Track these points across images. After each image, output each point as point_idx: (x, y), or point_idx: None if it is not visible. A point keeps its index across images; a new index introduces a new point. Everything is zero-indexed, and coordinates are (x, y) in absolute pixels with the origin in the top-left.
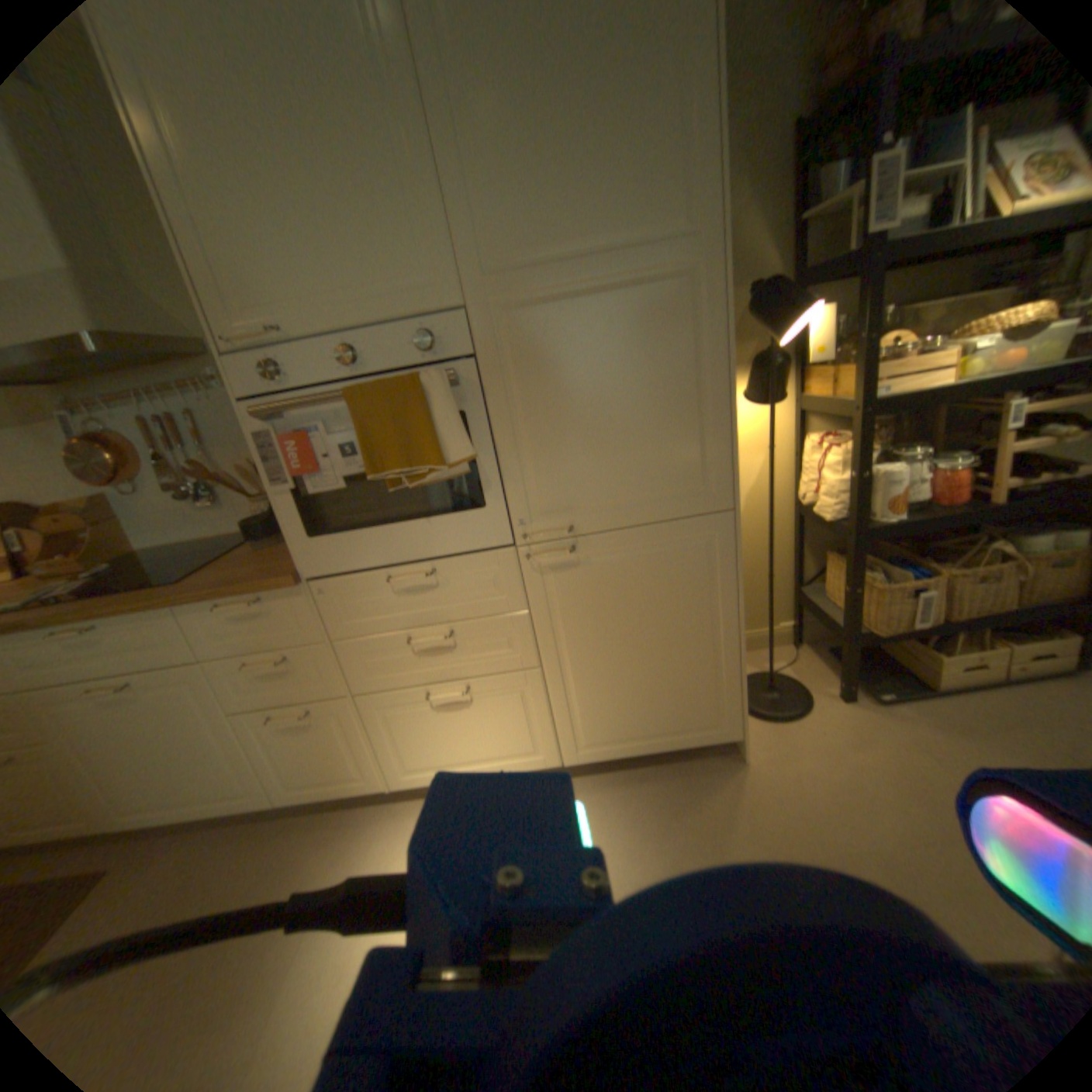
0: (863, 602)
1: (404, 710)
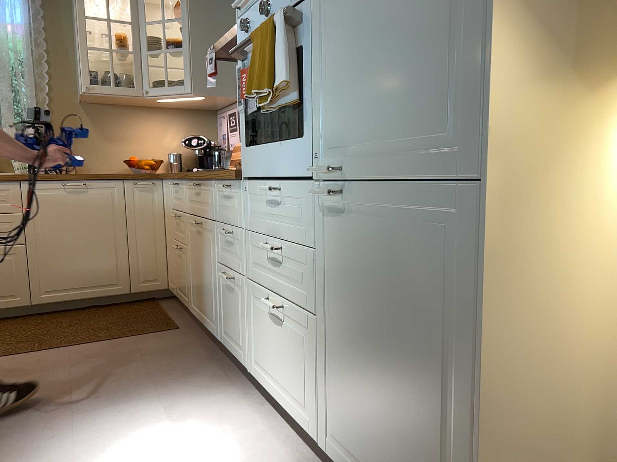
0: None
1: (262, 307)
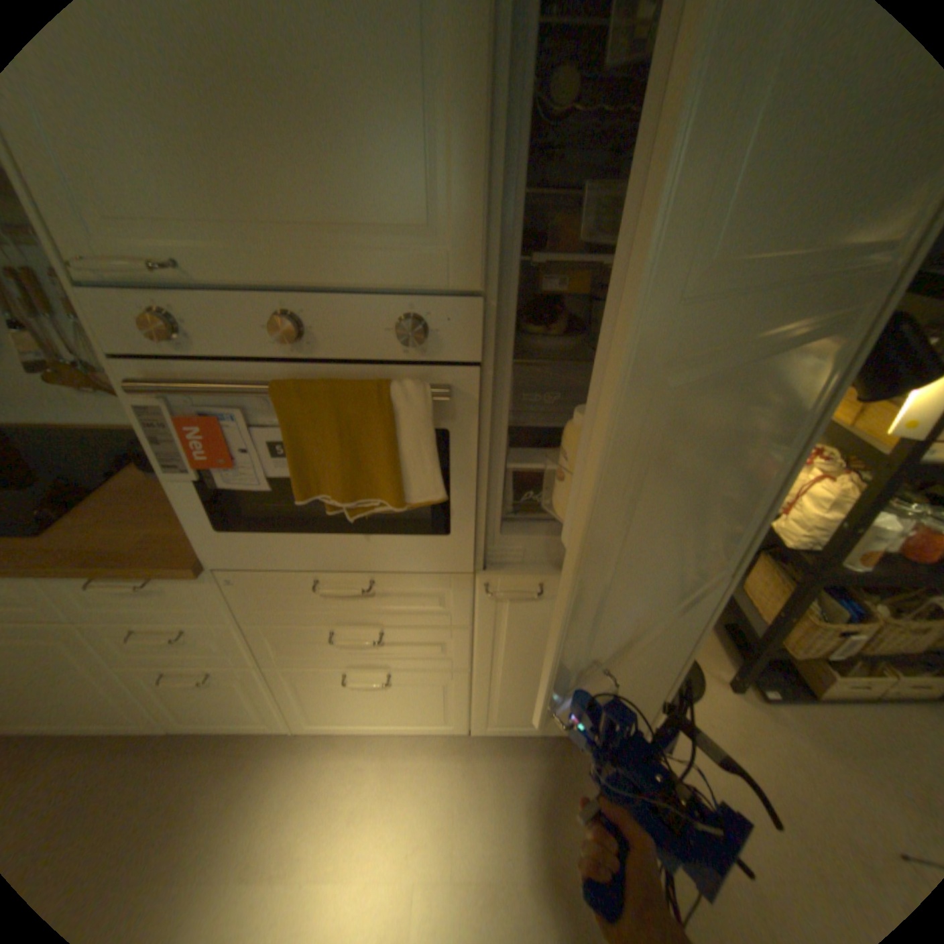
0: (791, 627)
1: (317, 682)
